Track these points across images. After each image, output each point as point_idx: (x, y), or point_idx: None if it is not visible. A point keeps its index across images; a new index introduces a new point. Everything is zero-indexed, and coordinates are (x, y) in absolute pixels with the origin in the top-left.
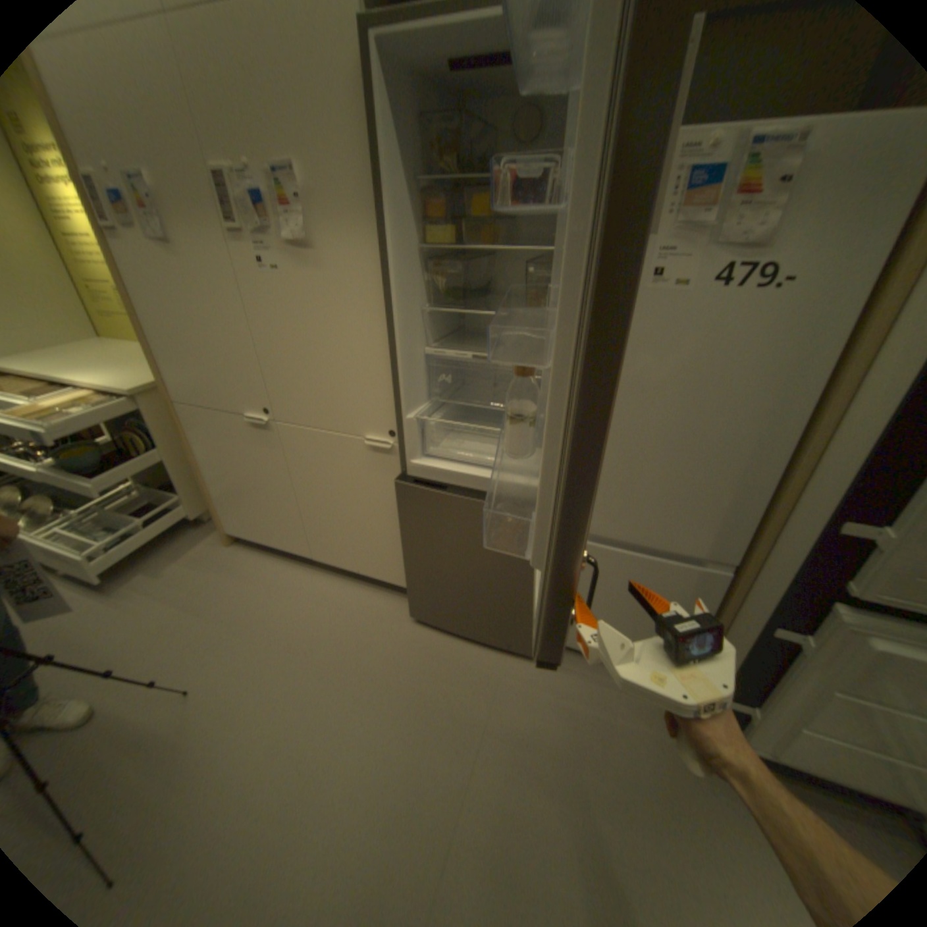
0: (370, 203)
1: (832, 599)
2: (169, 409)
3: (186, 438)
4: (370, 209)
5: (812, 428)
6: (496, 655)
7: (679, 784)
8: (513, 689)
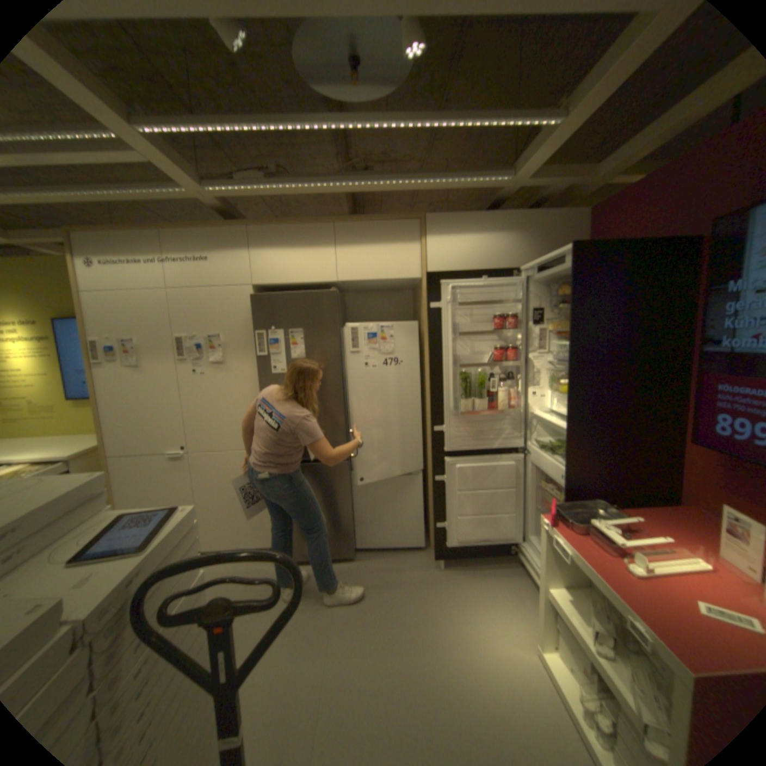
0: (254, 347)
1: (443, 458)
2: (102, 463)
3: (109, 482)
4: (254, 349)
5: (425, 406)
6: (333, 566)
7: (432, 583)
8: (346, 576)
